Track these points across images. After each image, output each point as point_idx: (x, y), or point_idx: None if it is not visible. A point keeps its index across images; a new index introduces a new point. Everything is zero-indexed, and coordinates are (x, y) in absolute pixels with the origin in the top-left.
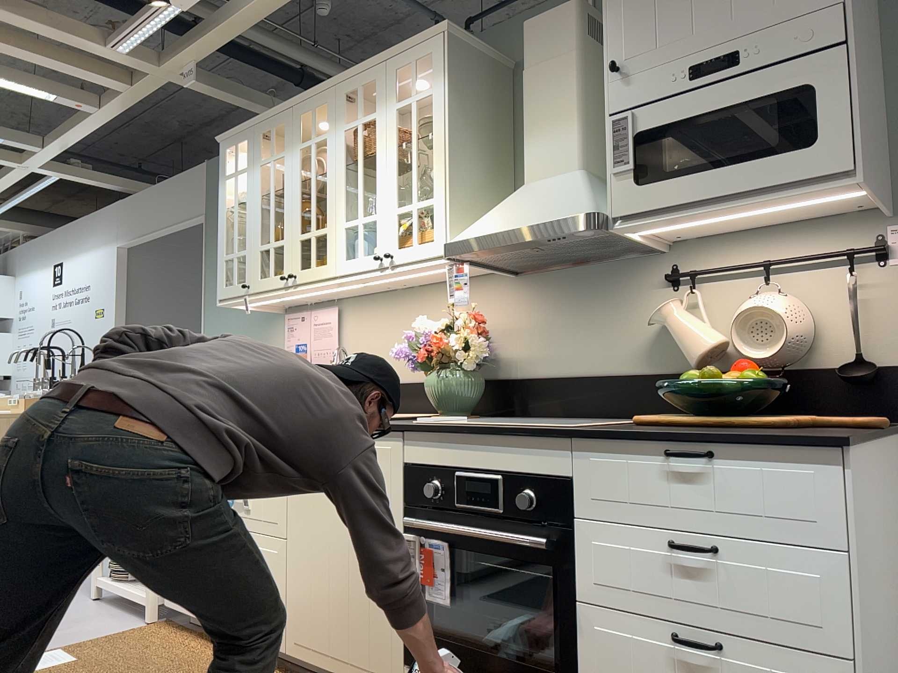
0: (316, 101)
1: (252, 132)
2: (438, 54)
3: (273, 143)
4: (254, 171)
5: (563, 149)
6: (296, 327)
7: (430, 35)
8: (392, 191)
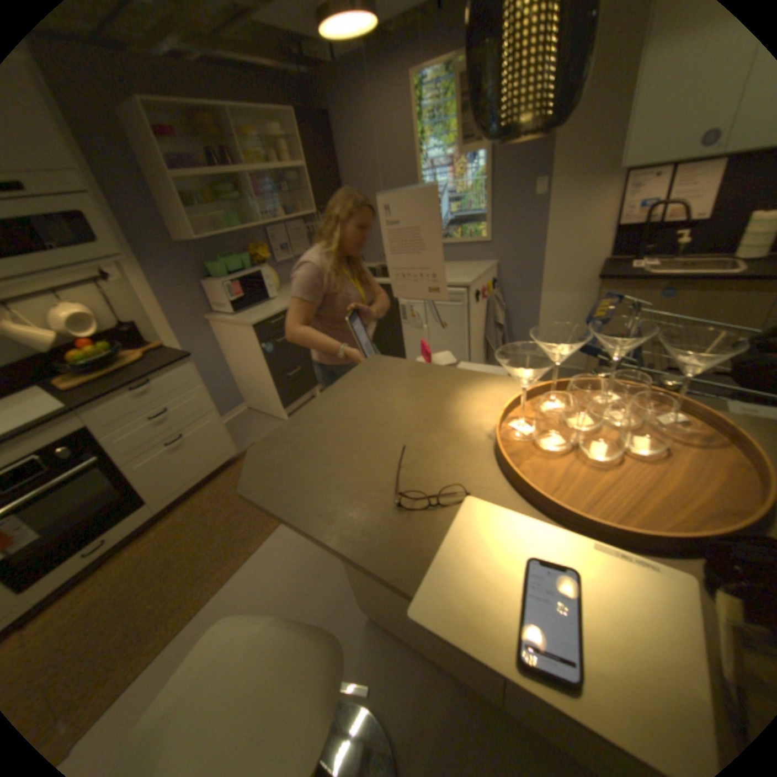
0: None
1: None
2: None
3: None
4: None
5: None
6: None
7: None
8: None
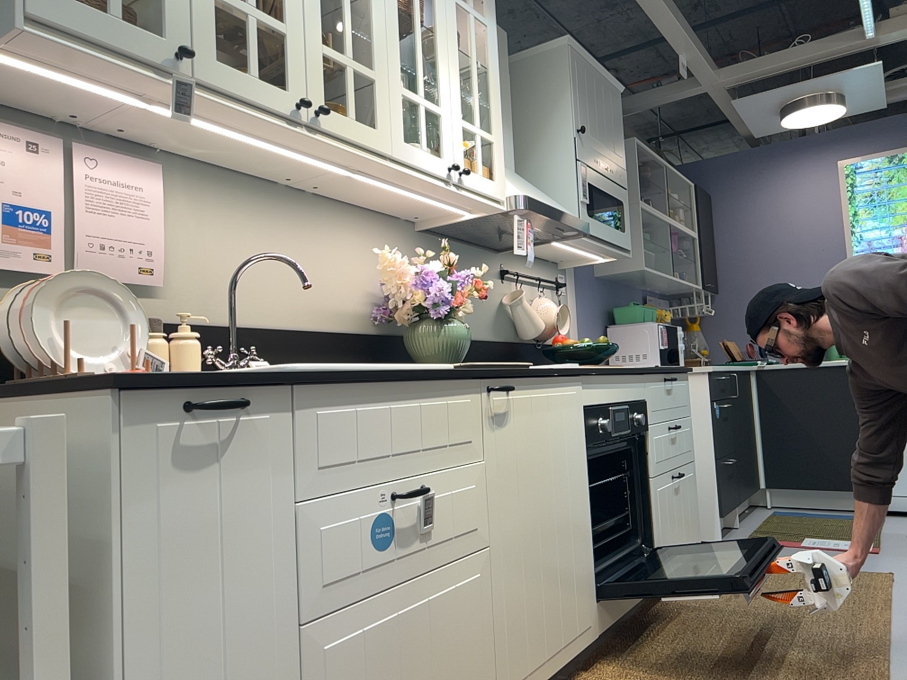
0: None
1: None
2: None
3: None
4: None
5: (509, 149)
6: (10, 163)
7: None
8: (457, 97)
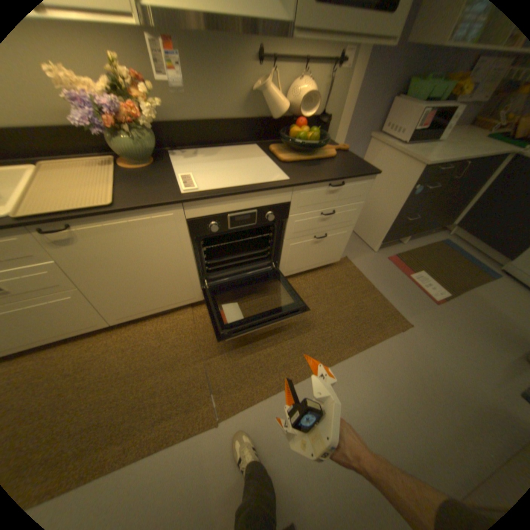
0: None
1: None
2: None
3: None
4: None
5: None
6: None
7: None
8: None
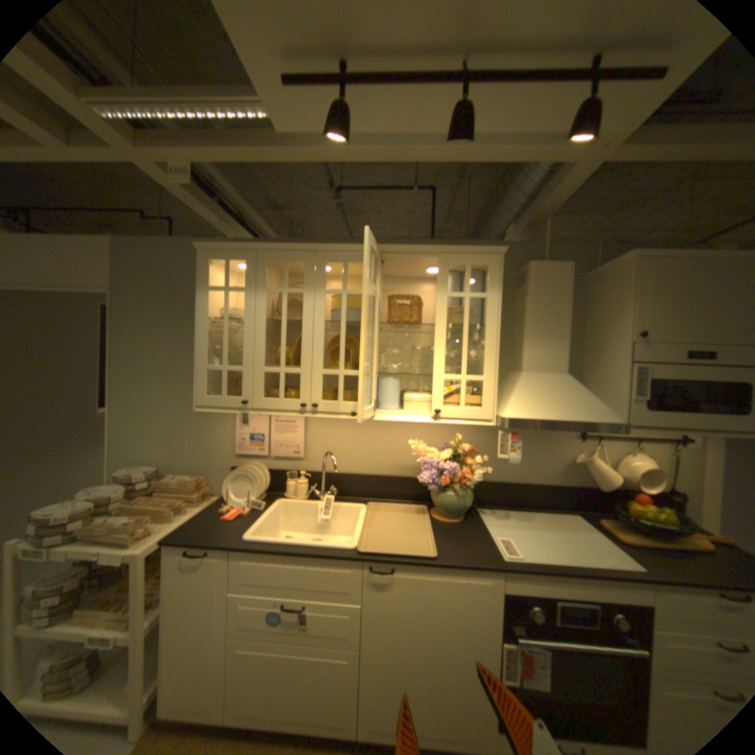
0: (350, 256)
1: (252, 254)
2: (496, 269)
3: (286, 275)
4: (258, 295)
5: (557, 357)
6: (253, 420)
7: (490, 250)
8: (440, 361)
